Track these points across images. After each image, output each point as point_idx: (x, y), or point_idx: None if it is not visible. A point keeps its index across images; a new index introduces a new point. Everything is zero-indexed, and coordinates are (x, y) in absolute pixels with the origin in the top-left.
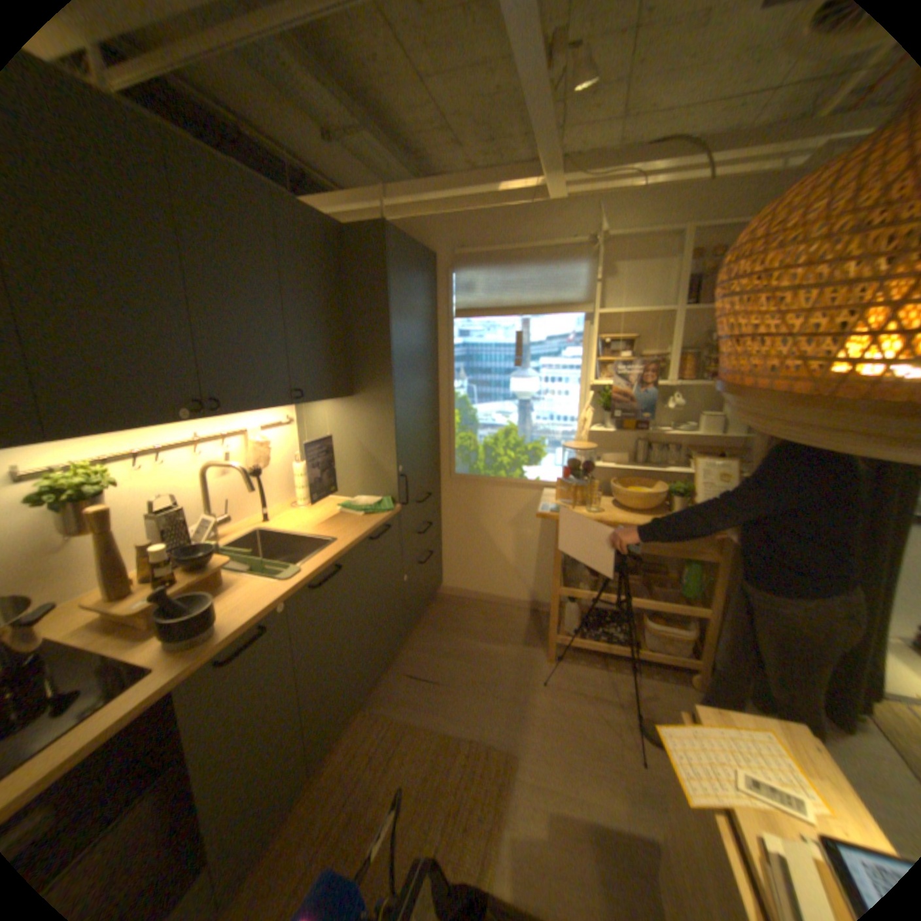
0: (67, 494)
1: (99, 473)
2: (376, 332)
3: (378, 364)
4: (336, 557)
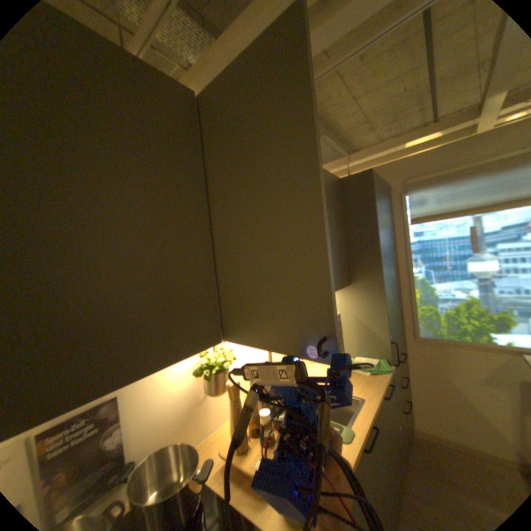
0: (215, 368)
1: (228, 351)
2: (367, 240)
3: (369, 262)
4: (373, 419)
